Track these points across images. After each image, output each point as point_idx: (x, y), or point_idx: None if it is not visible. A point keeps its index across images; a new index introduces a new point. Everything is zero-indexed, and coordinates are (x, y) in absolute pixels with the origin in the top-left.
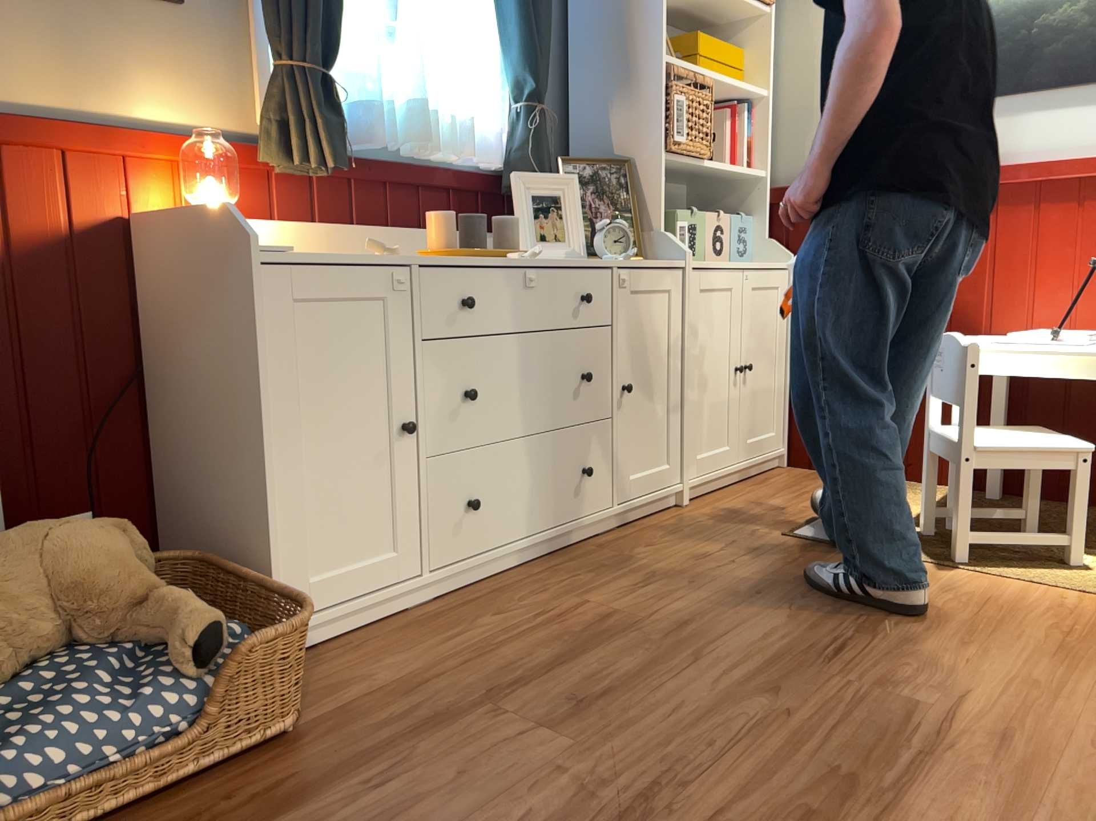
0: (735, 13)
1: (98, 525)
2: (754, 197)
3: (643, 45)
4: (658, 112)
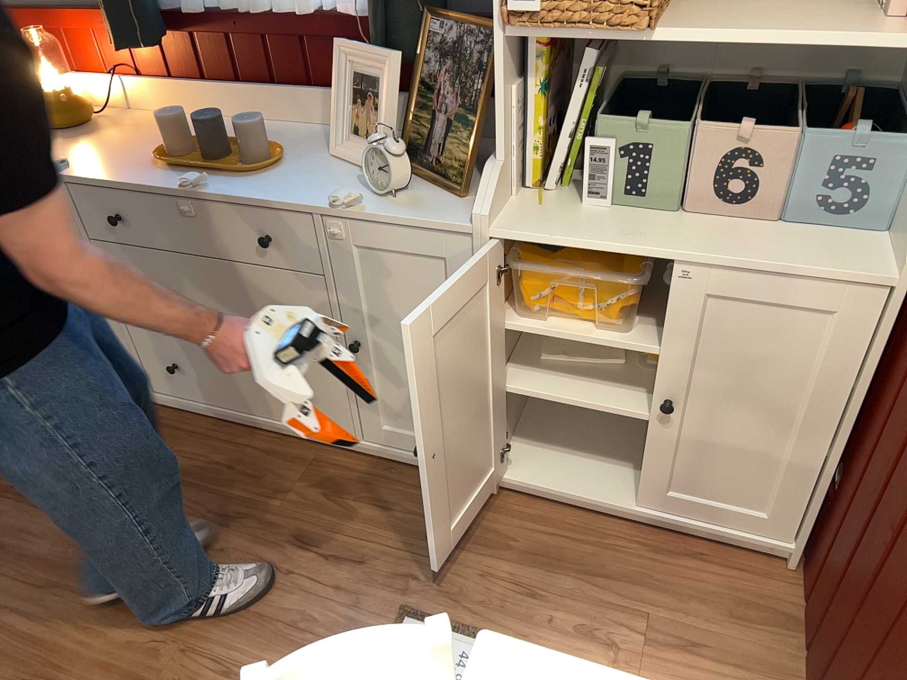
0: None
1: None
2: None
3: None
4: None
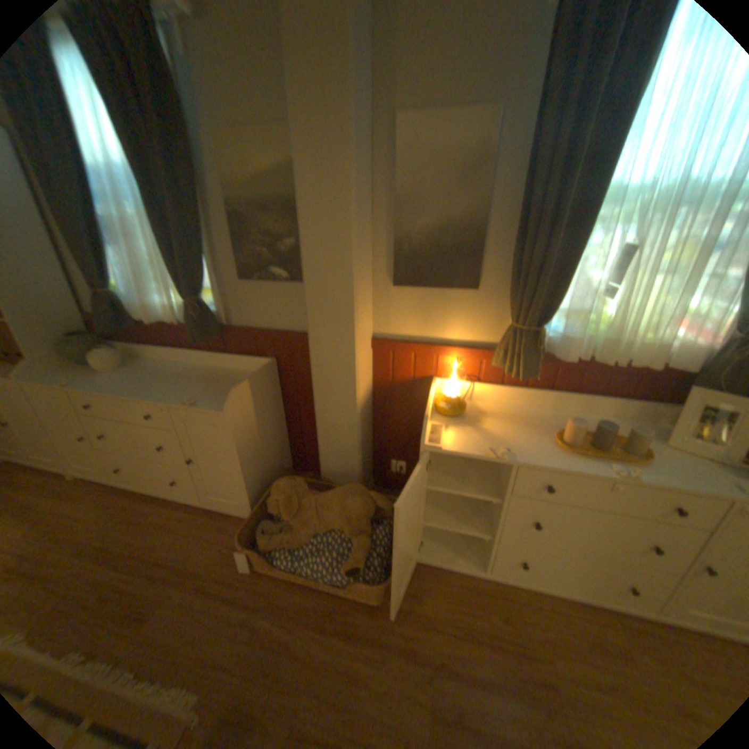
0: None
1: (367, 498)
2: None
3: None
4: None
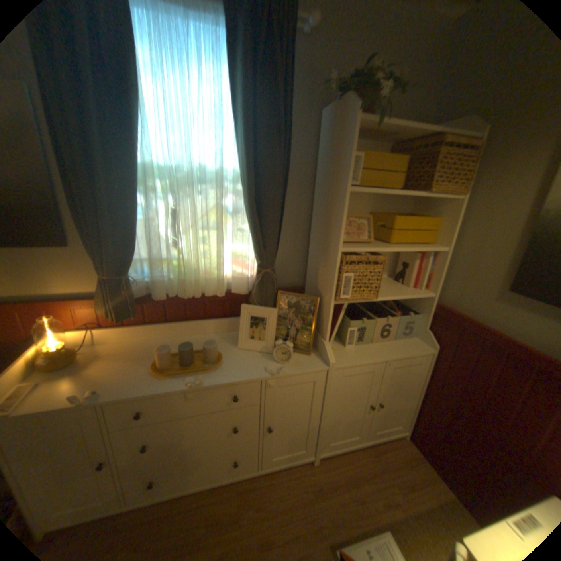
0: (438, 197)
1: None
2: (426, 305)
3: (333, 238)
4: (334, 281)
